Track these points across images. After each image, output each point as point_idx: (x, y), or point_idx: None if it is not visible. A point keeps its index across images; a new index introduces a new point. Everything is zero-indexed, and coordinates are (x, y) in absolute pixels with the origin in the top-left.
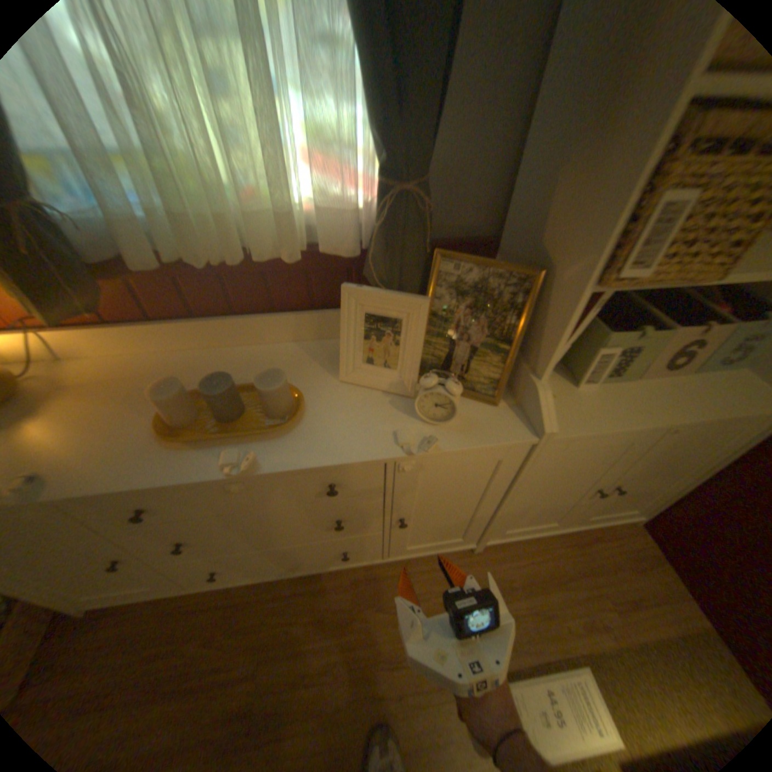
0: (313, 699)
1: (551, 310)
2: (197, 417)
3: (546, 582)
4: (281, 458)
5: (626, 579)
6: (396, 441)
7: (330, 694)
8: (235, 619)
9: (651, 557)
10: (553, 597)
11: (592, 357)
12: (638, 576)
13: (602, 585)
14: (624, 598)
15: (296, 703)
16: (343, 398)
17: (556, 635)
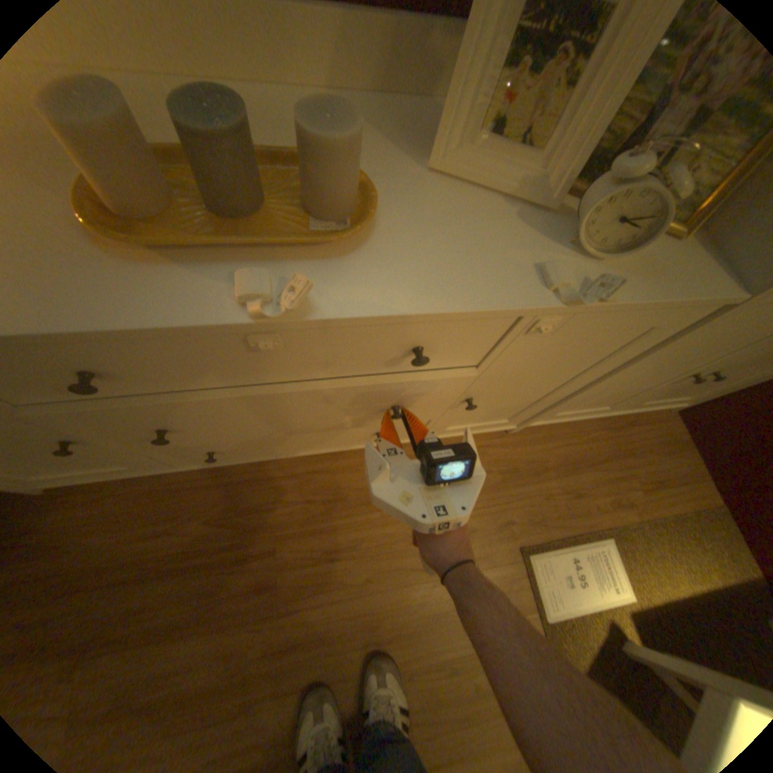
0: (342, 572)
1: None
2: (171, 197)
3: (579, 463)
4: (352, 293)
5: (655, 462)
6: (546, 280)
7: (359, 568)
8: (241, 497)
9: (680, 441)
10: (585, 477)
11: None
12: (666, 459)
13: (632, 467)
14: (651, 478)
15: (323, 577)
16: (440, 199)
17: (585, 511)
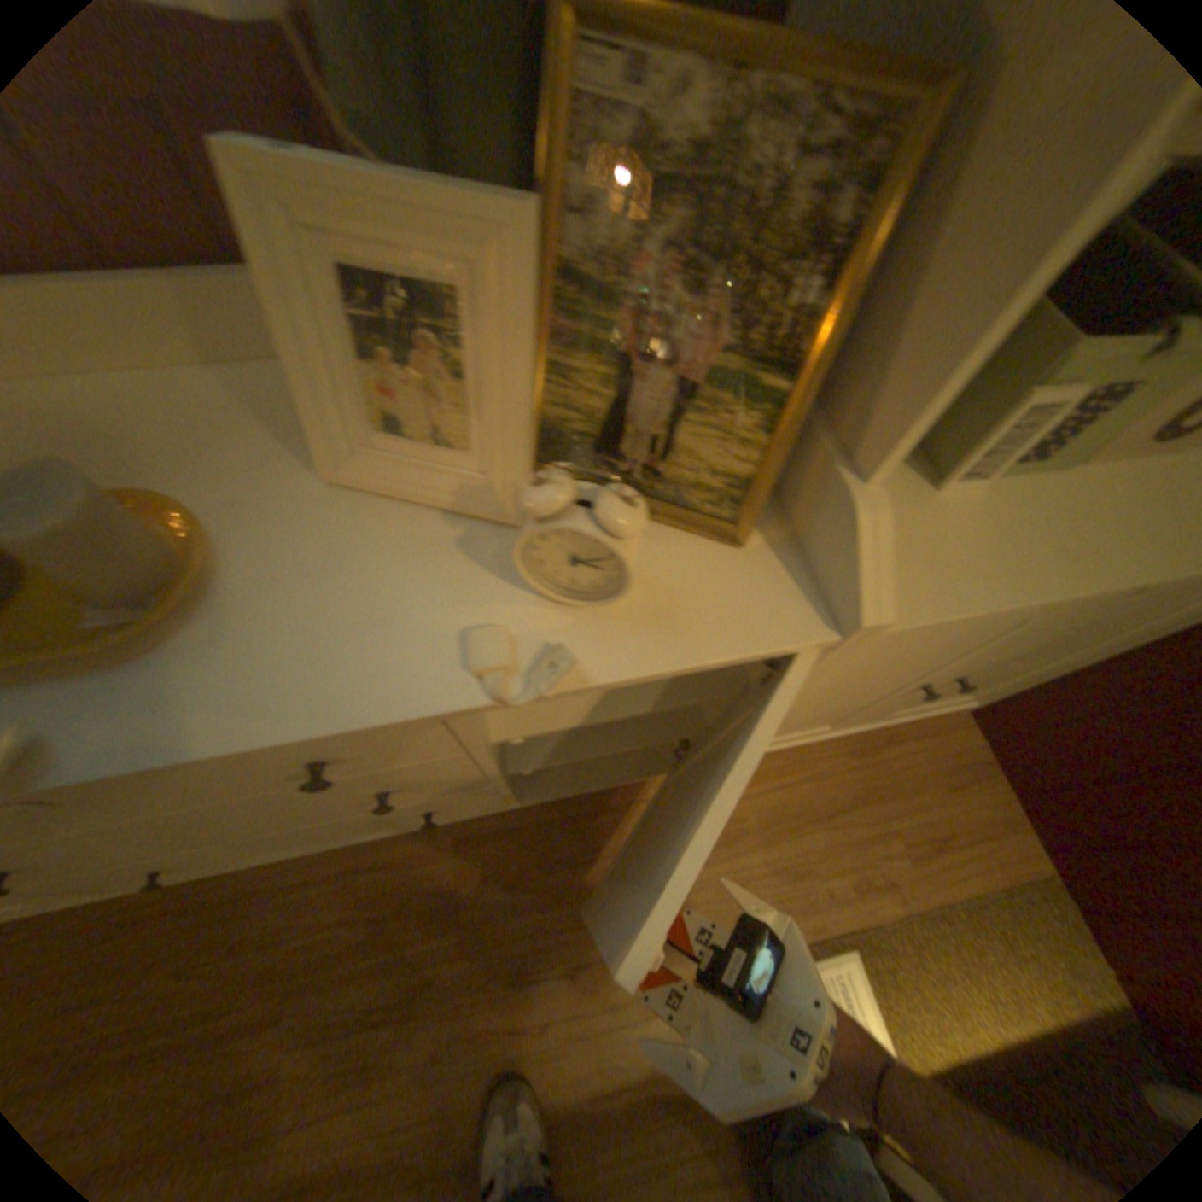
0: (389, 1047)
1: (951, 250)
2: None
3: (800, 818)
4: (125, 732)
5: (933, 805)
6: (470, 662)
7: (420, 1037)
8: (235, 926)
9: (977, 764)
10: (810, 843)
11: (1001, 409)
12: (952, 798)
13: (893, 817)
14: (925, 835)
15: (358, 1058)
16: (334, 532)
17: (809, 904)
